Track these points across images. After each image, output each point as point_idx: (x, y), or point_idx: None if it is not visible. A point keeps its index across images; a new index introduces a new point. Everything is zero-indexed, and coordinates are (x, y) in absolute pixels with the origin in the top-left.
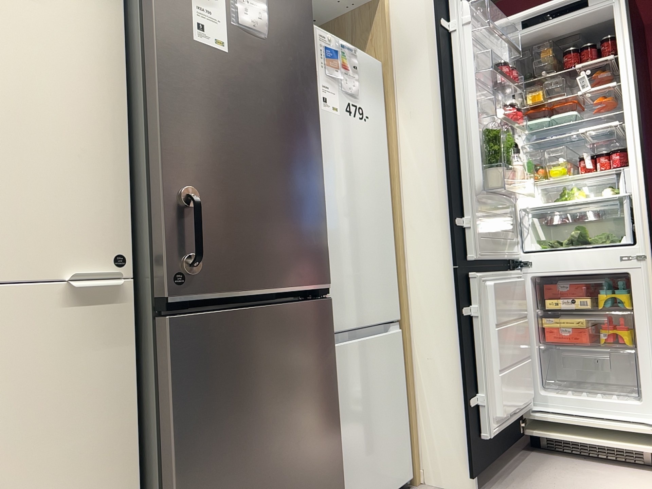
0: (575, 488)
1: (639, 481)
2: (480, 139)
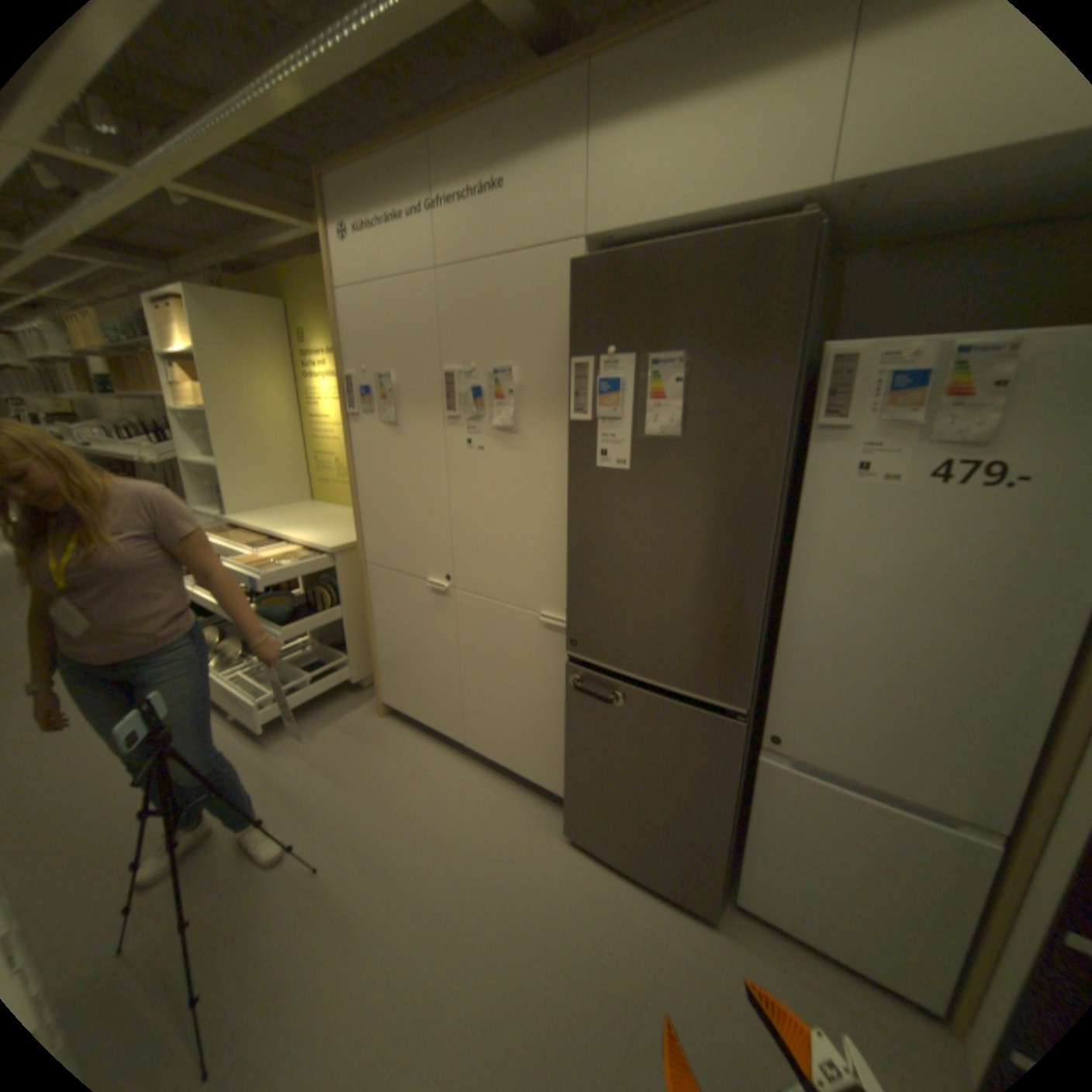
0: None
1: None
2: None
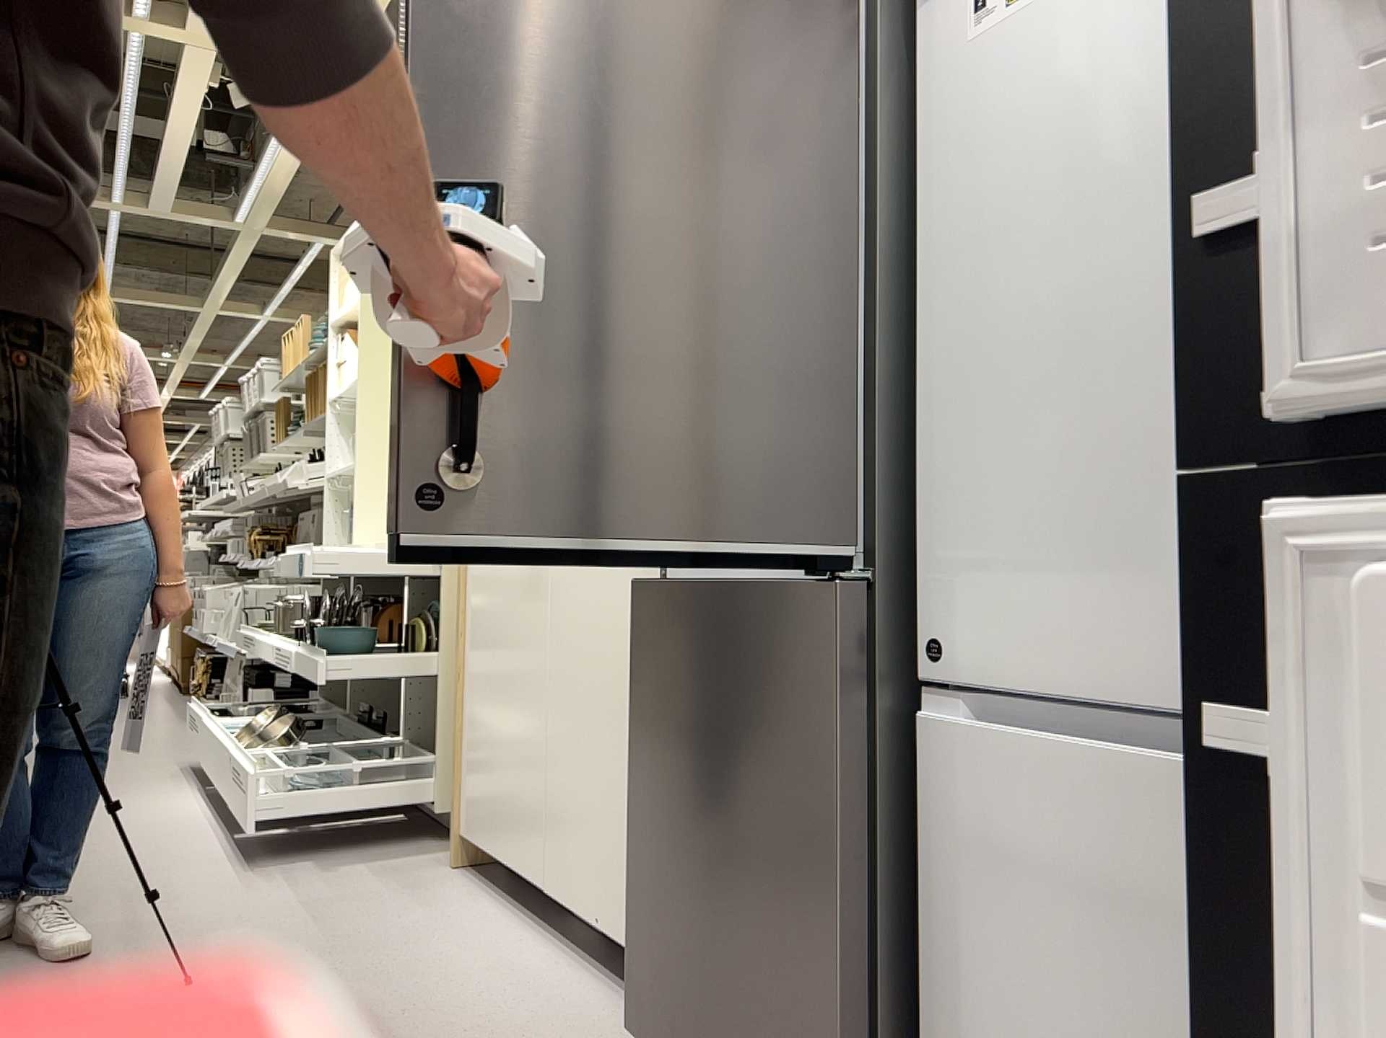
0: None
1: None
2: None
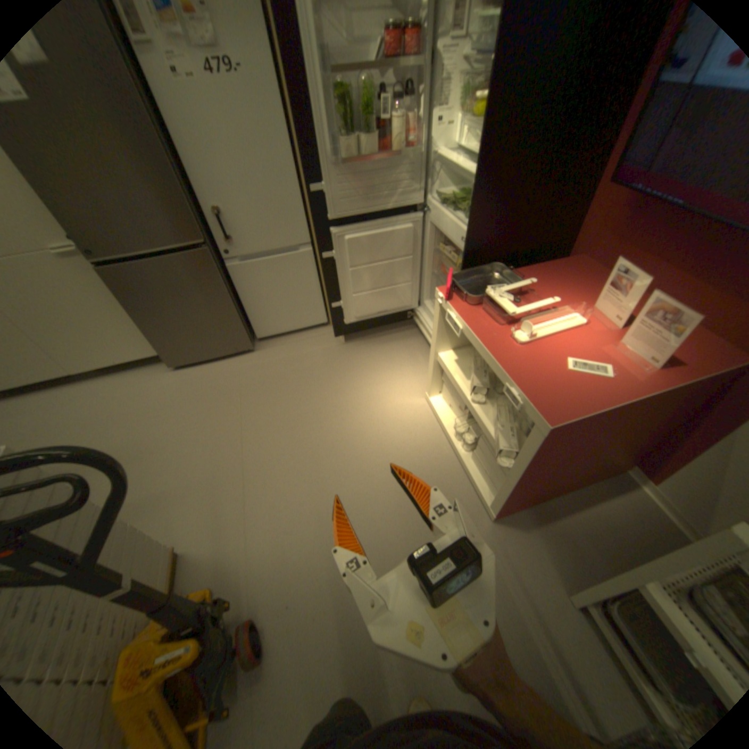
0: (388, 361)
1: (424, 372)
2: (333, 96)
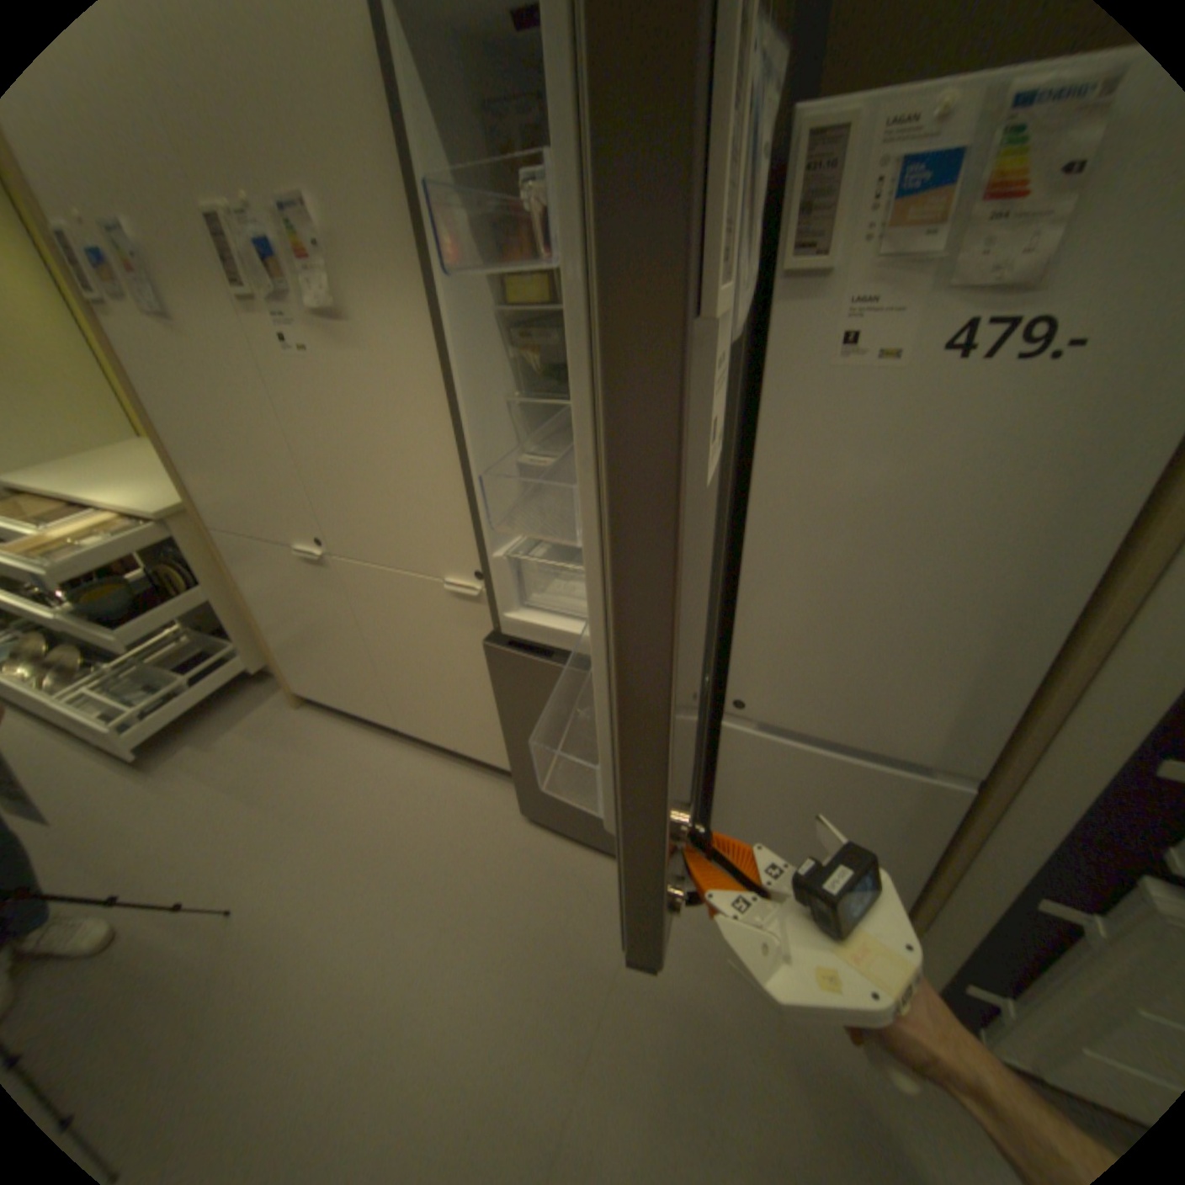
0: None
1: None
2: None
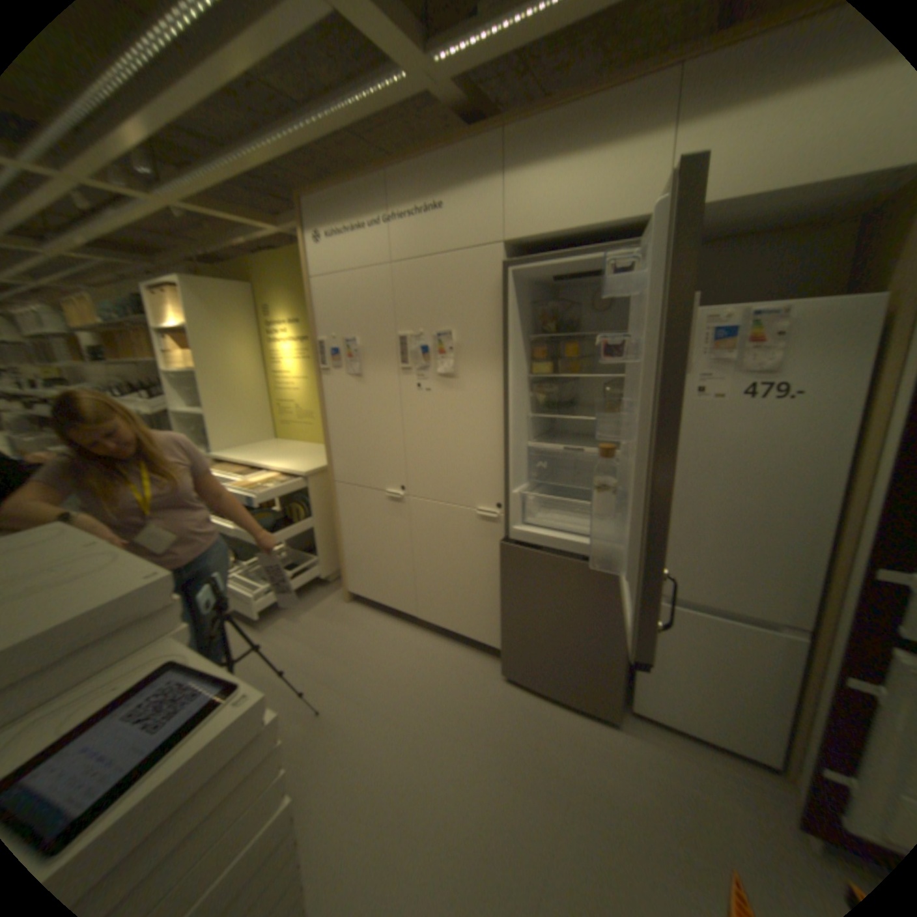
0: None
1: None
2: None
